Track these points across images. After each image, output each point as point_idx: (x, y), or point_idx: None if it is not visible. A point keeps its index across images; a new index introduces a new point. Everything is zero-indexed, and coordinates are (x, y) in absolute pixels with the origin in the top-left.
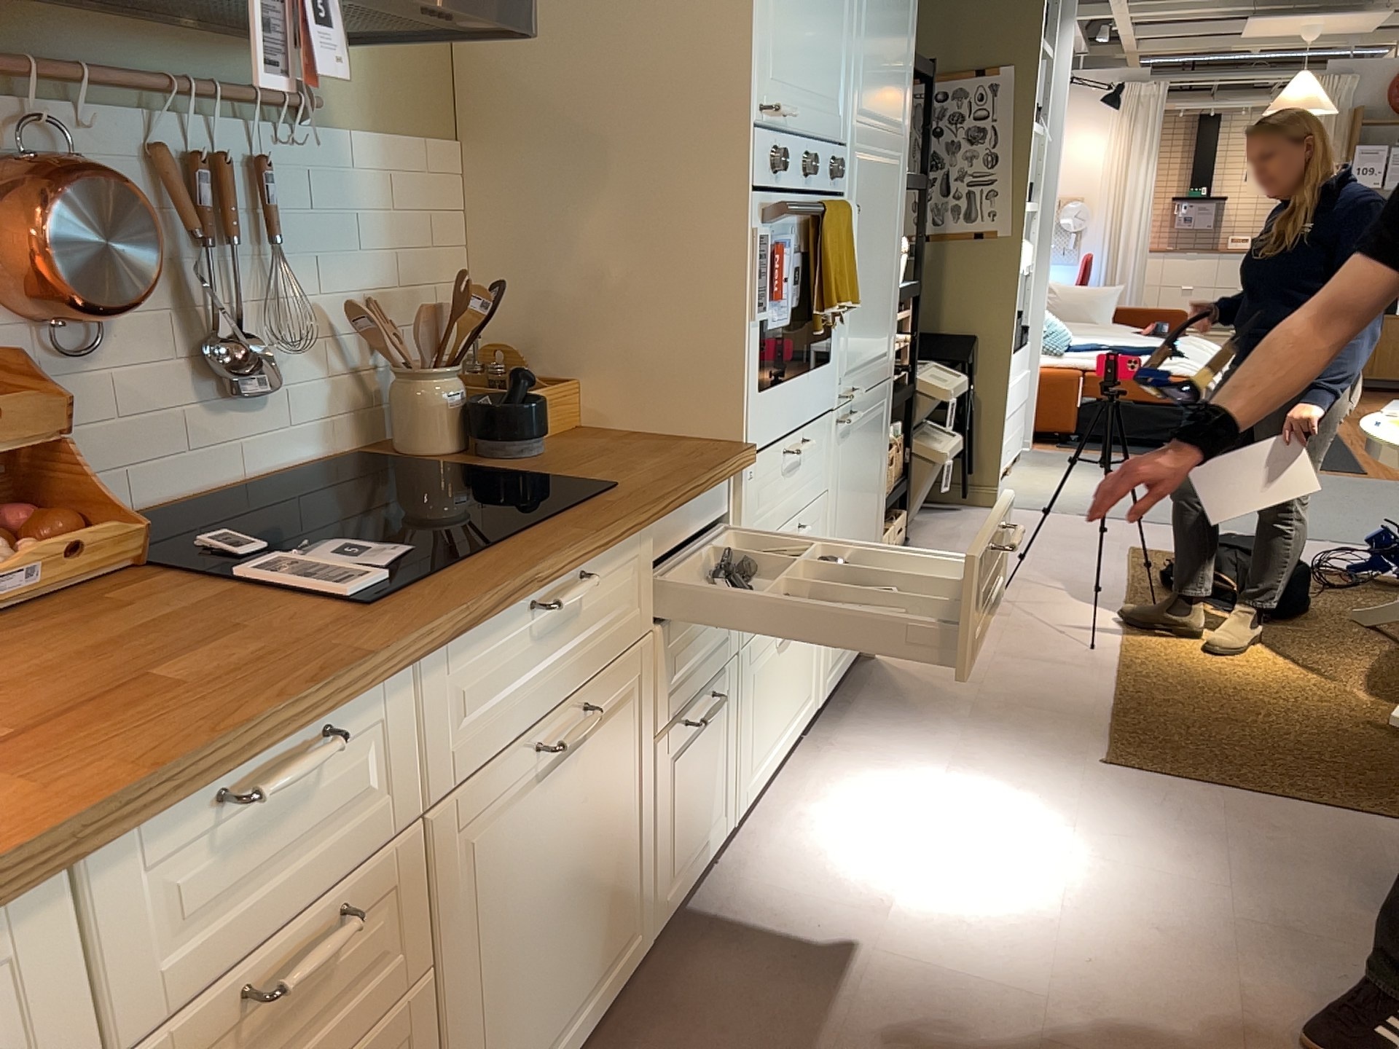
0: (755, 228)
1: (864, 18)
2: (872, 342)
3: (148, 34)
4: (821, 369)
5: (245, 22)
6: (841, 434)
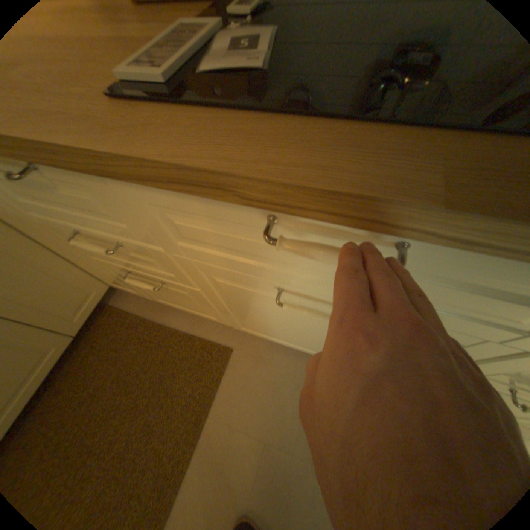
0: None
1: None
2: None
3: None
4: None
5: None
6: None
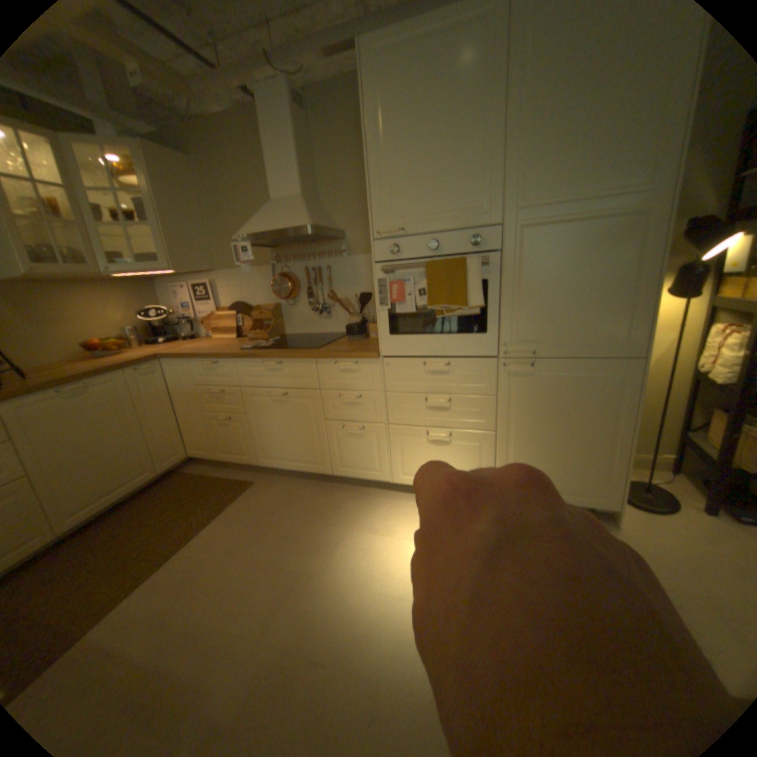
0: (377, 275)
1: (524, 143)
2: (578, 328)
3: (307, 245)
4: (470, 334)
5: (325, 236)
6: (513, 372)
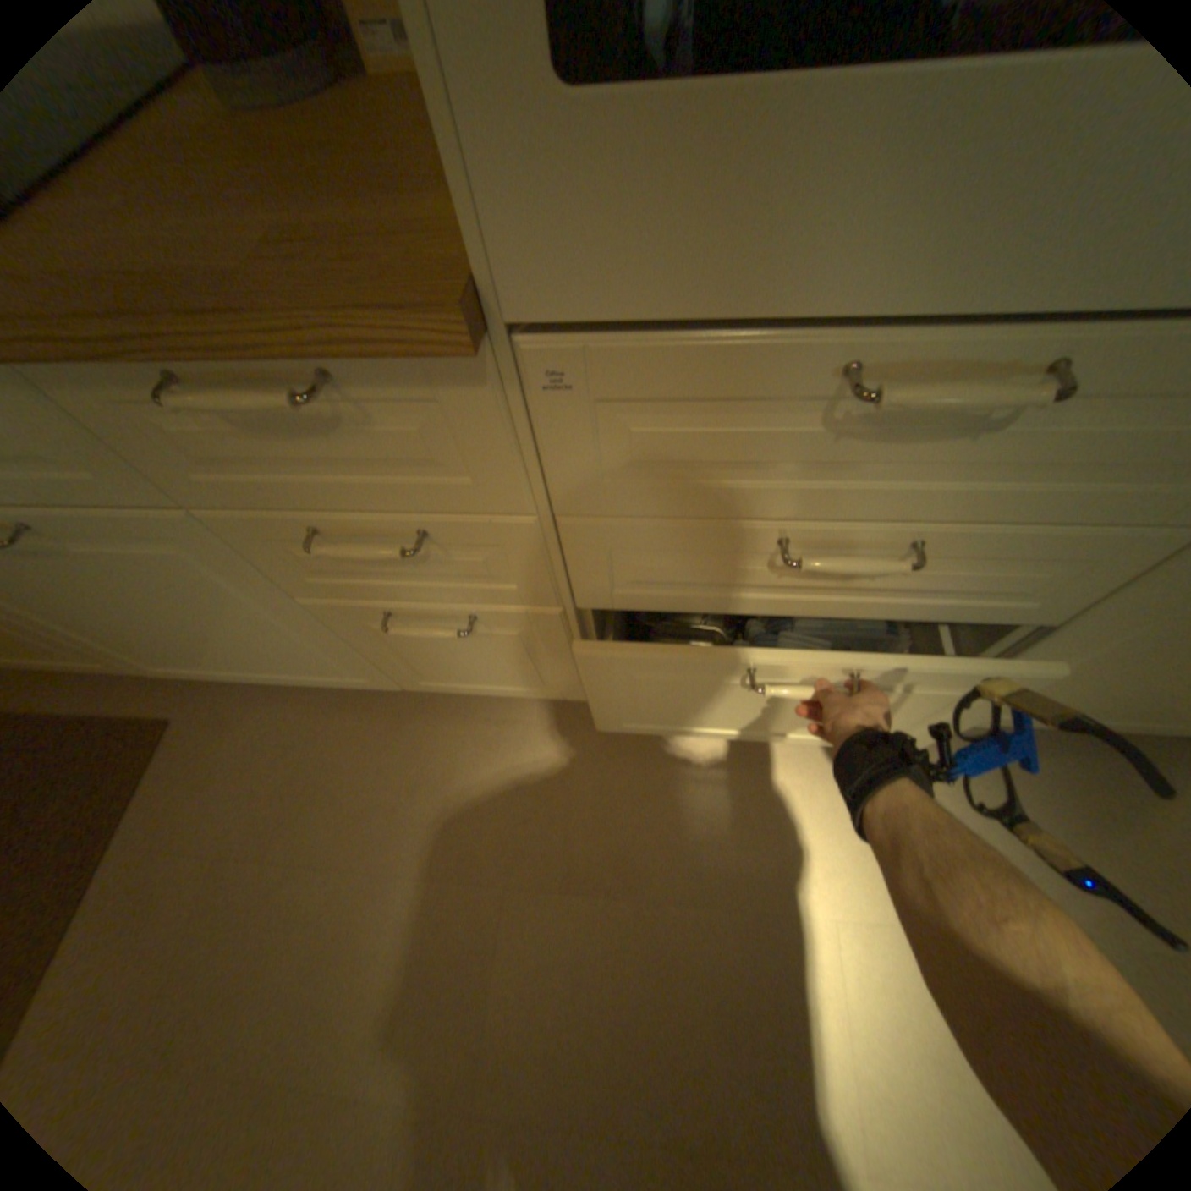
0: None
1: None
2: None
3: None
4: None
5: None
6: None
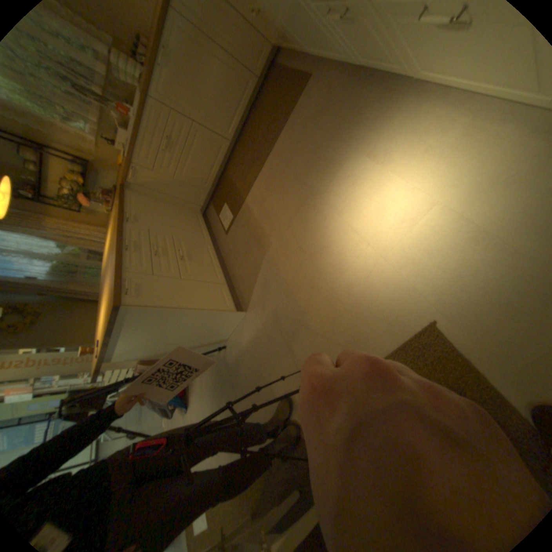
0: None
1: None
2: None
3: None
4: None
5: None
6: None
